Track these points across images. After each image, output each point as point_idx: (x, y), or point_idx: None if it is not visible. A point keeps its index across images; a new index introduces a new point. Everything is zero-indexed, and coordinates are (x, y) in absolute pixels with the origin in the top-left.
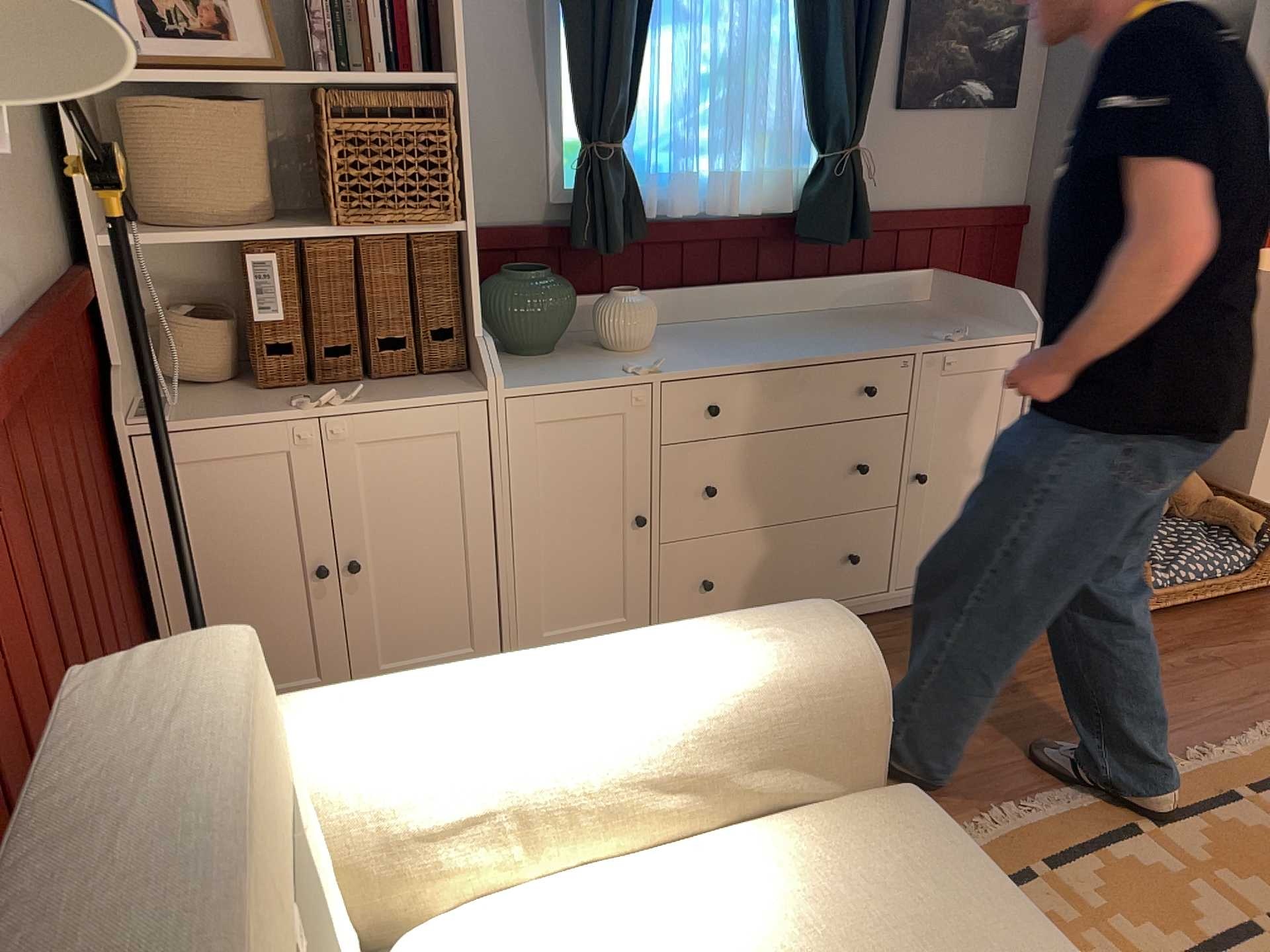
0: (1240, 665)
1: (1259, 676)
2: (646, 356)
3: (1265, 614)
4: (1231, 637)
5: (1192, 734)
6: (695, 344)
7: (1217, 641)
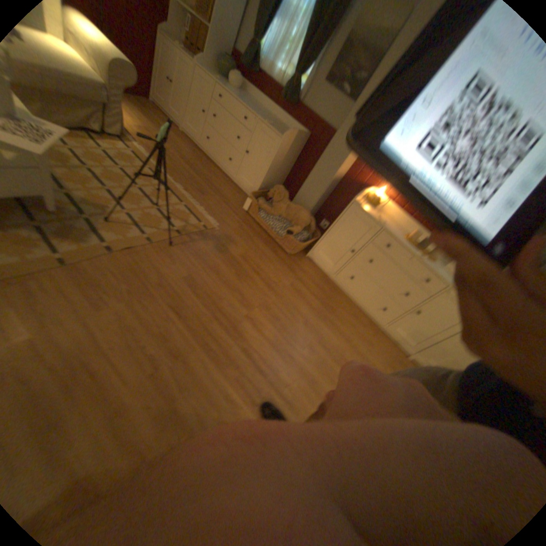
0: (241, 229)
1: (237, 230)
2: (228, 85)
3: (271, 246)
4: (254, 233)
5: (206, 208)
6: (241, 94)
7: (251, 230)
